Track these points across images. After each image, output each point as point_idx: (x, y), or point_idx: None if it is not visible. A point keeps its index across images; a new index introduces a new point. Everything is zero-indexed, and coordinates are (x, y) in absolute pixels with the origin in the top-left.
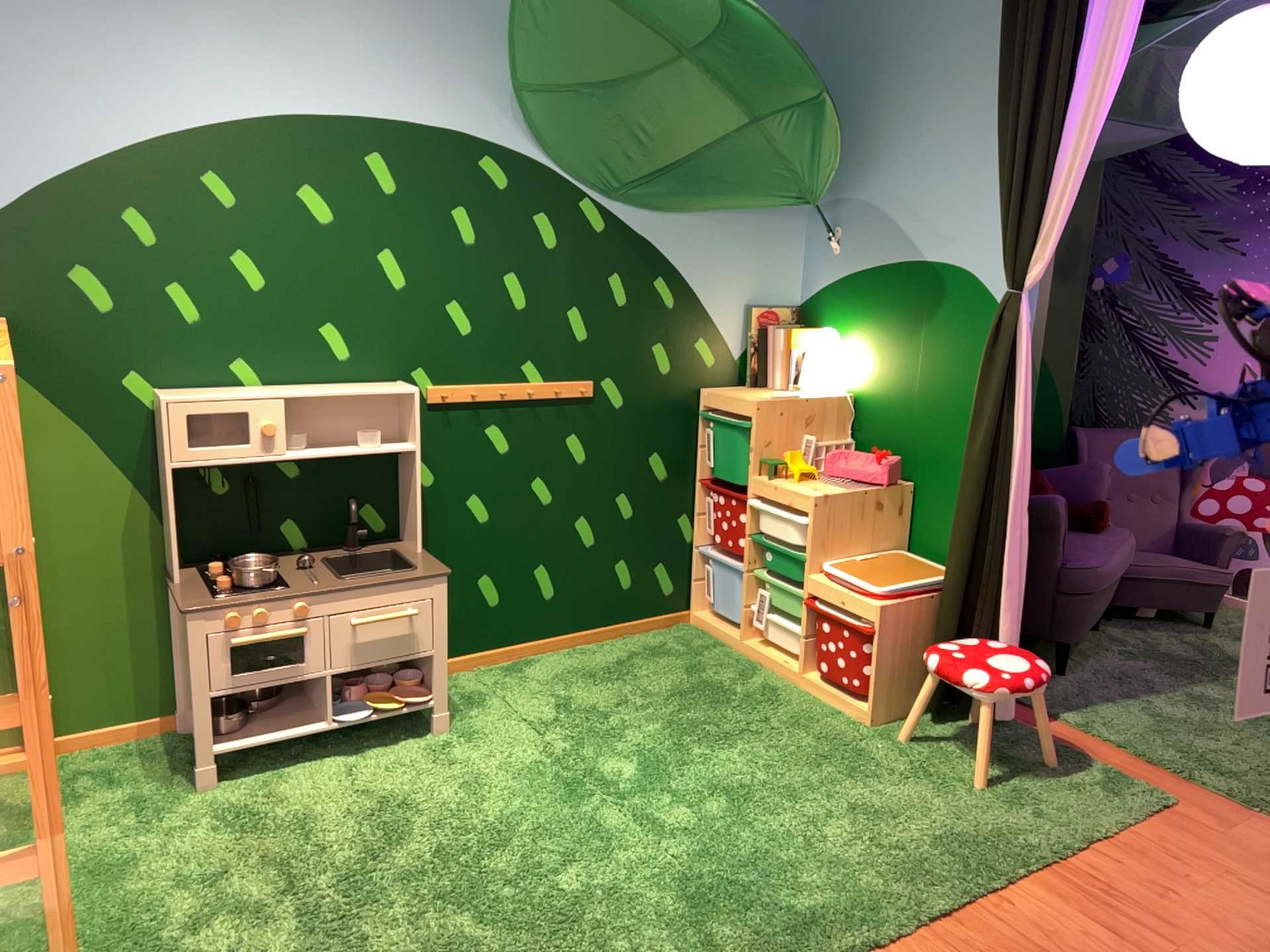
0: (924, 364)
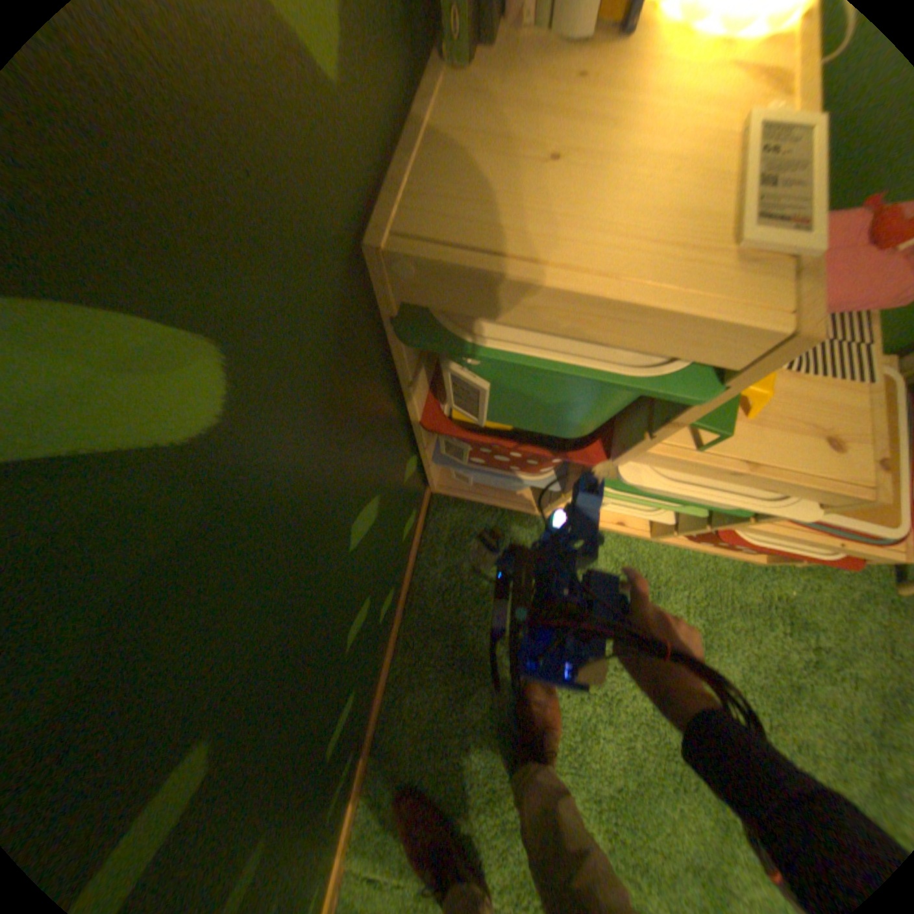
0: None
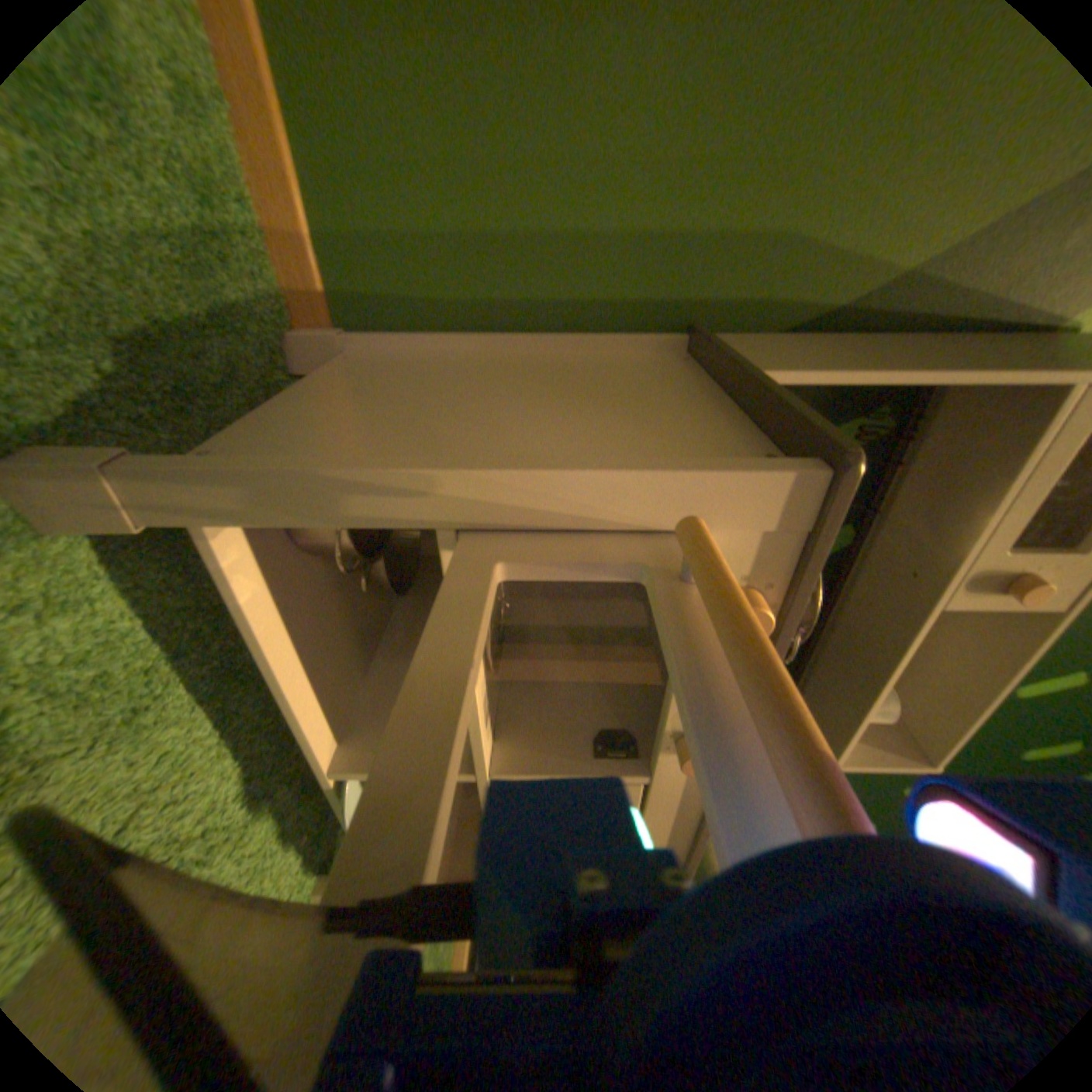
0: None
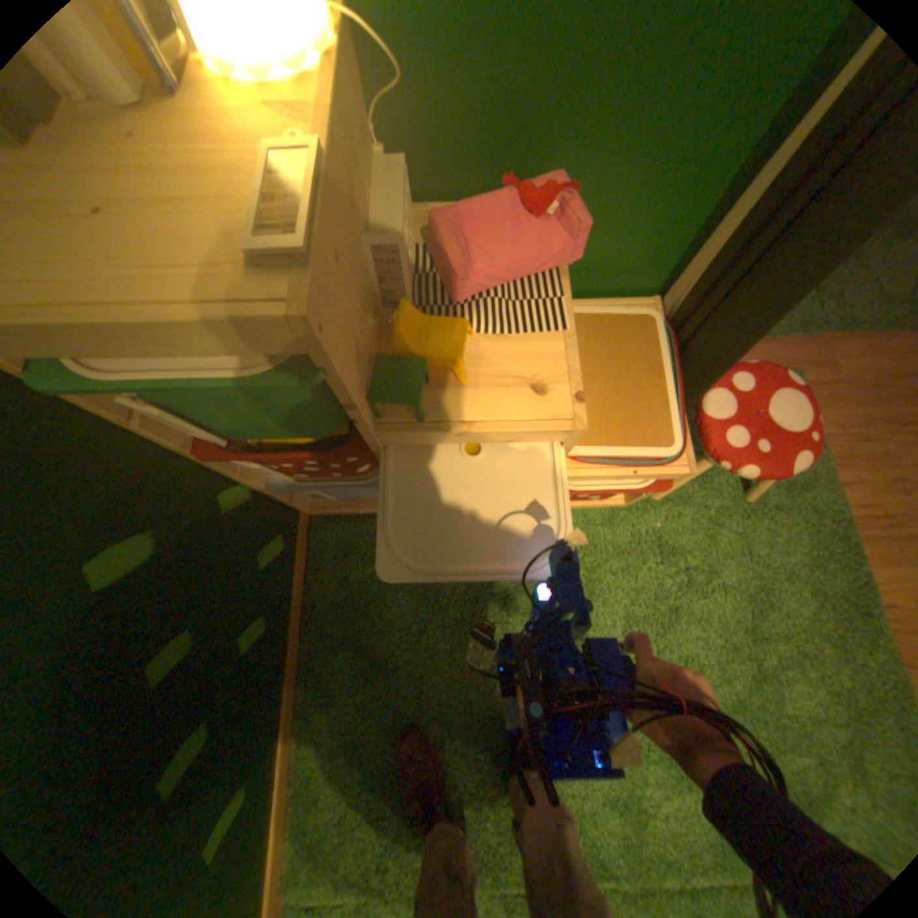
0: None
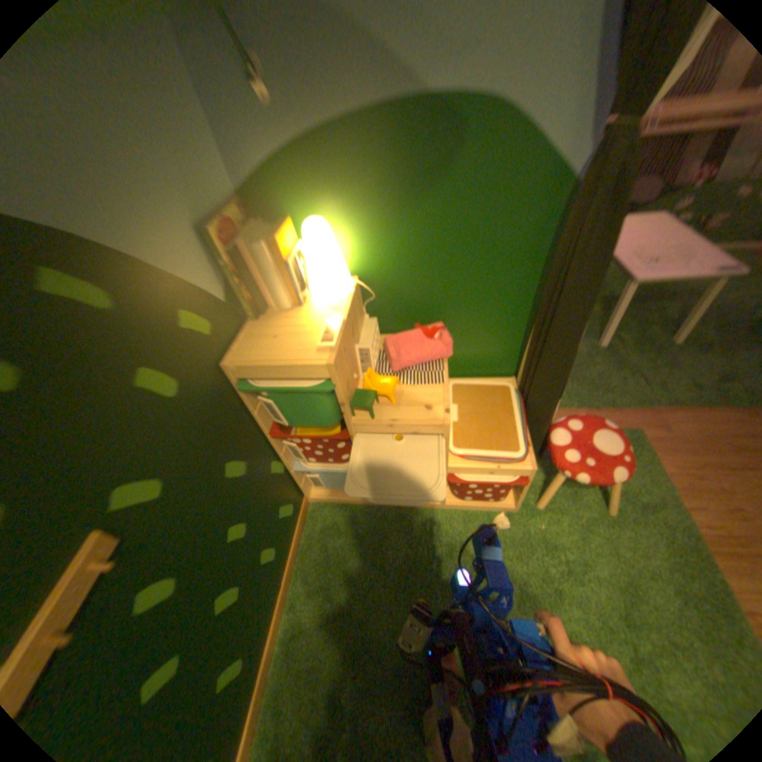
0: (453, 225)
